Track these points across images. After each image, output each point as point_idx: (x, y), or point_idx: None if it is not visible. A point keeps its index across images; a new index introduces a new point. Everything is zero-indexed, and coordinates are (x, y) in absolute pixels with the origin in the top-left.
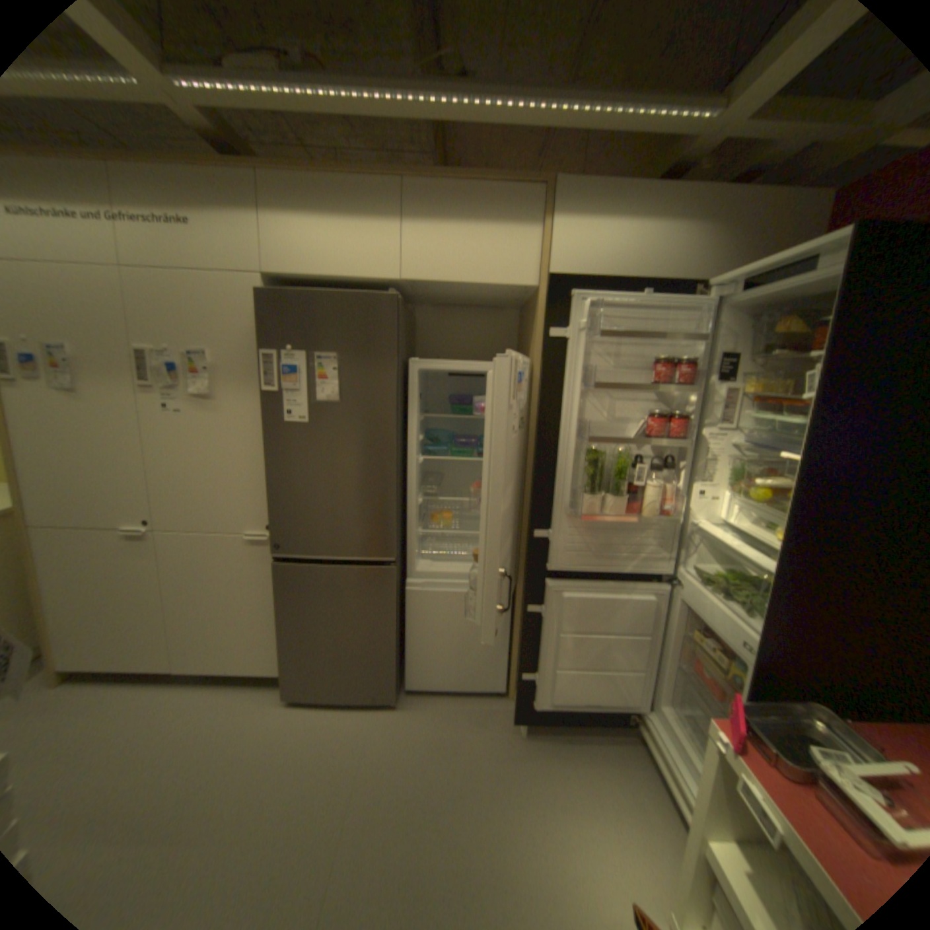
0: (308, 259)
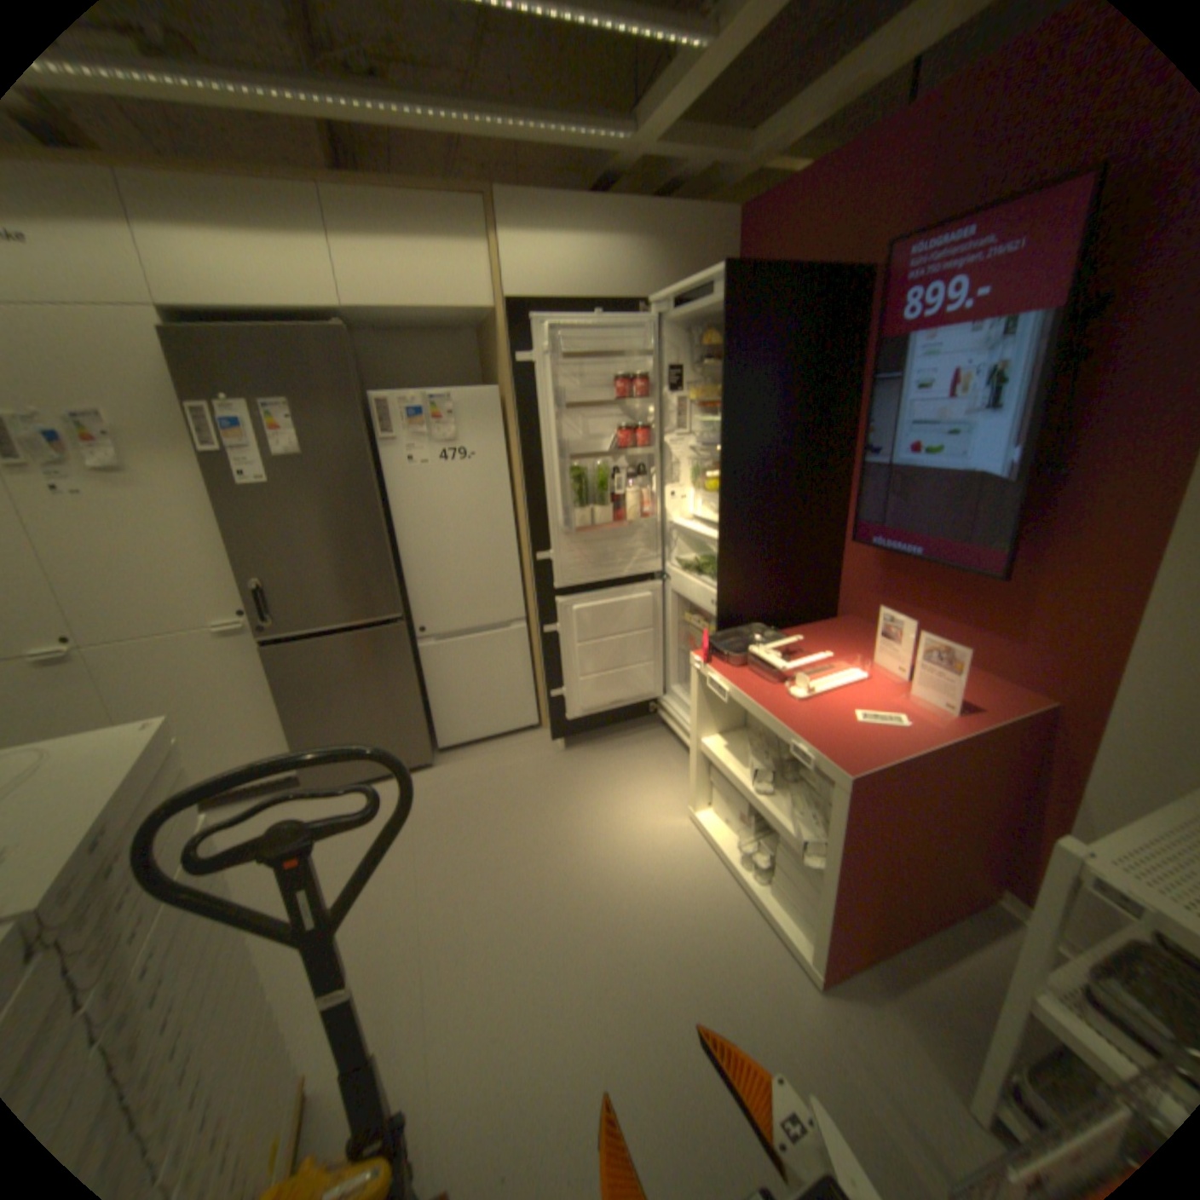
0: (218, 287)
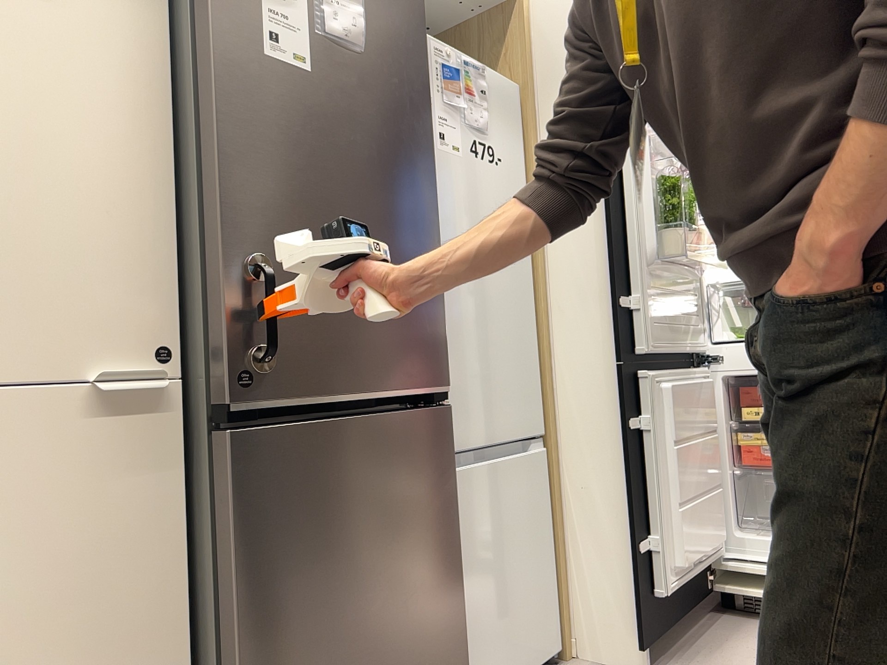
0: None
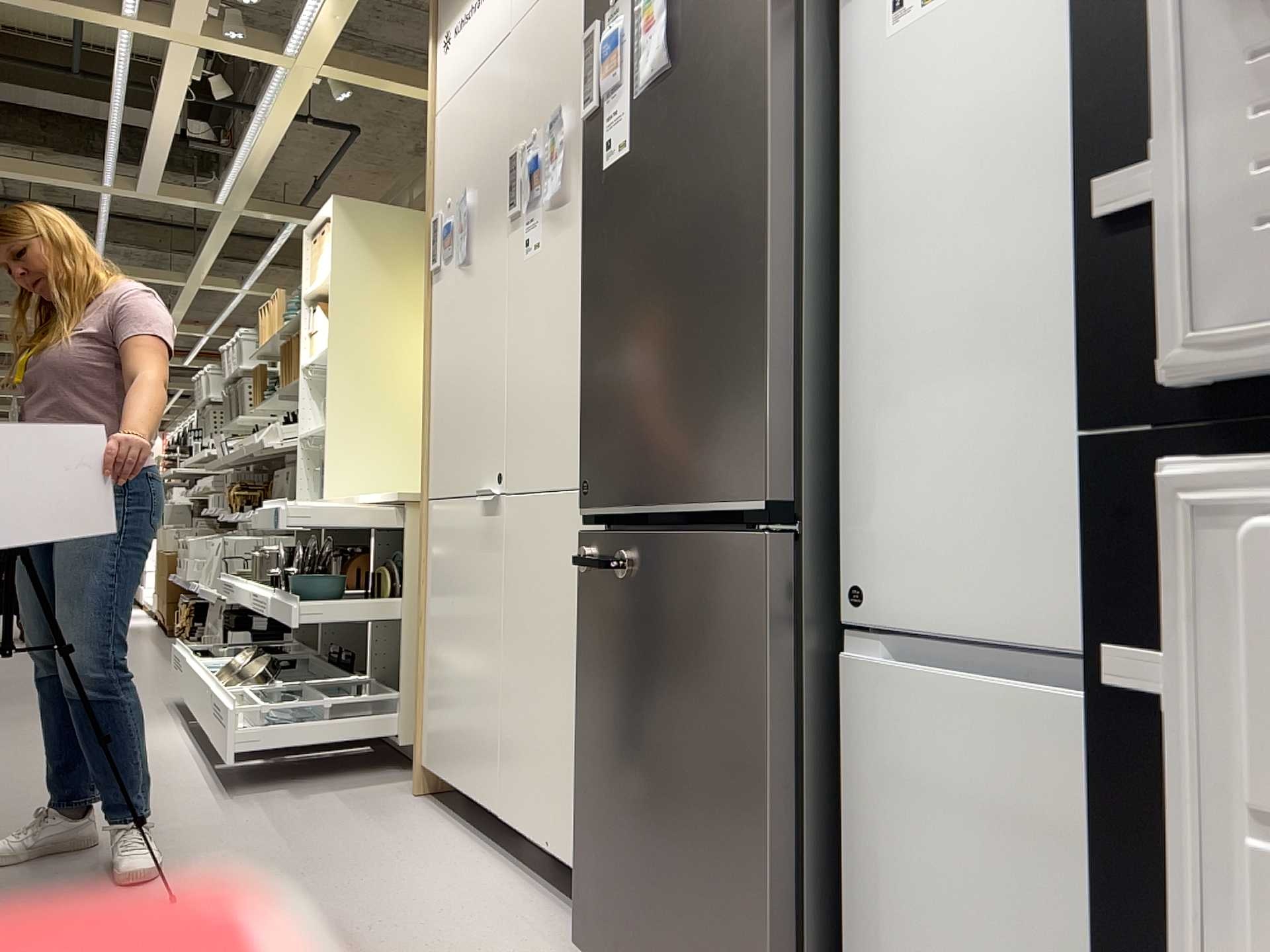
0: None
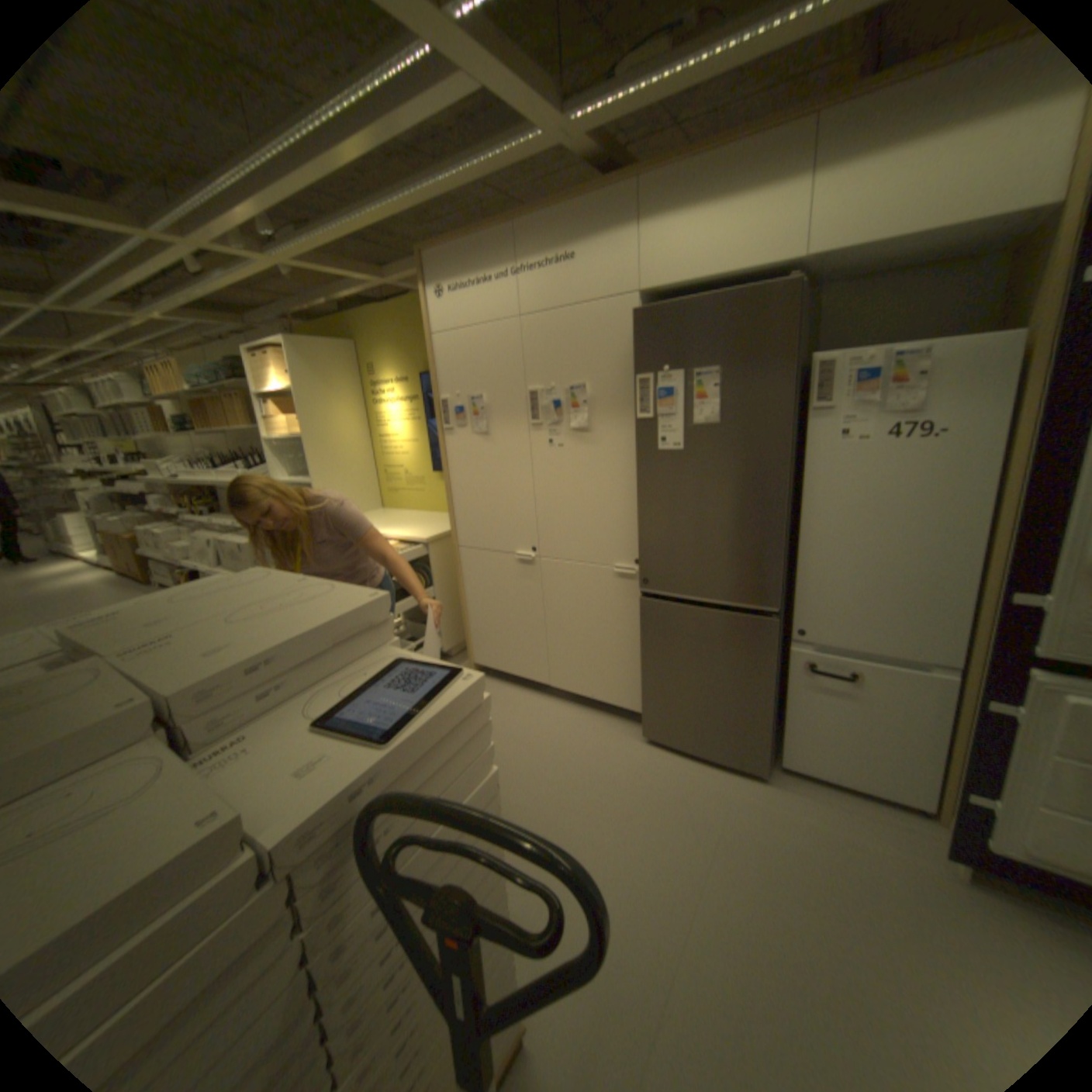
0: (689, 262)
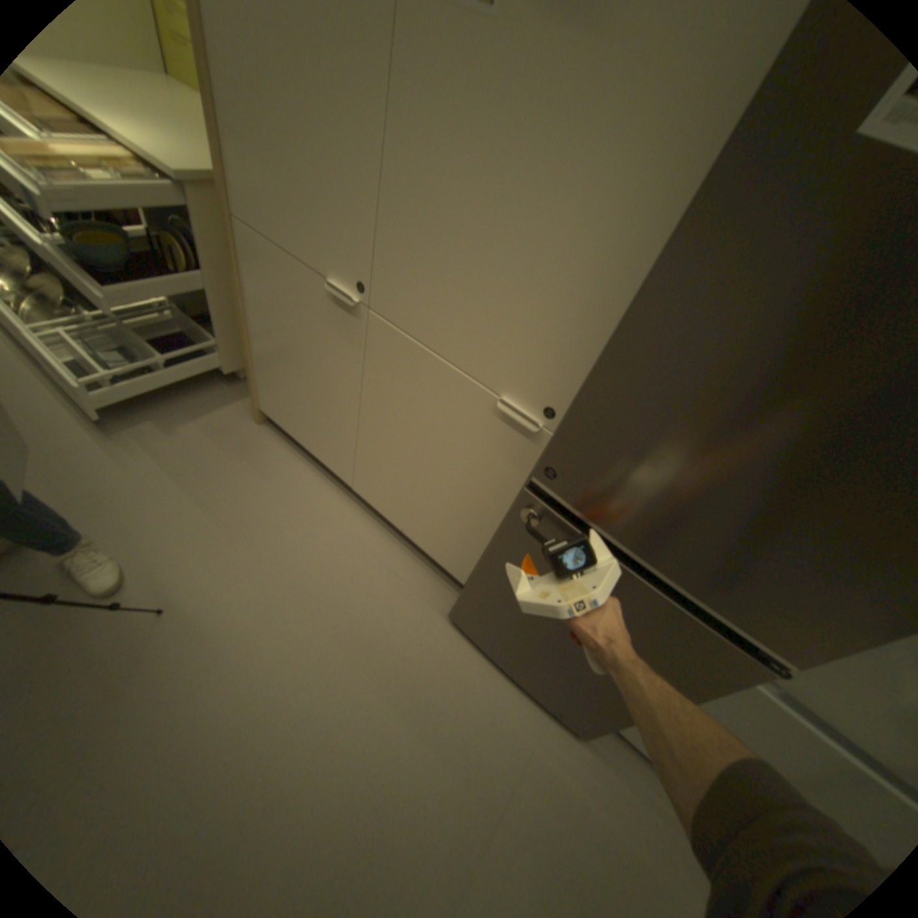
0: None
